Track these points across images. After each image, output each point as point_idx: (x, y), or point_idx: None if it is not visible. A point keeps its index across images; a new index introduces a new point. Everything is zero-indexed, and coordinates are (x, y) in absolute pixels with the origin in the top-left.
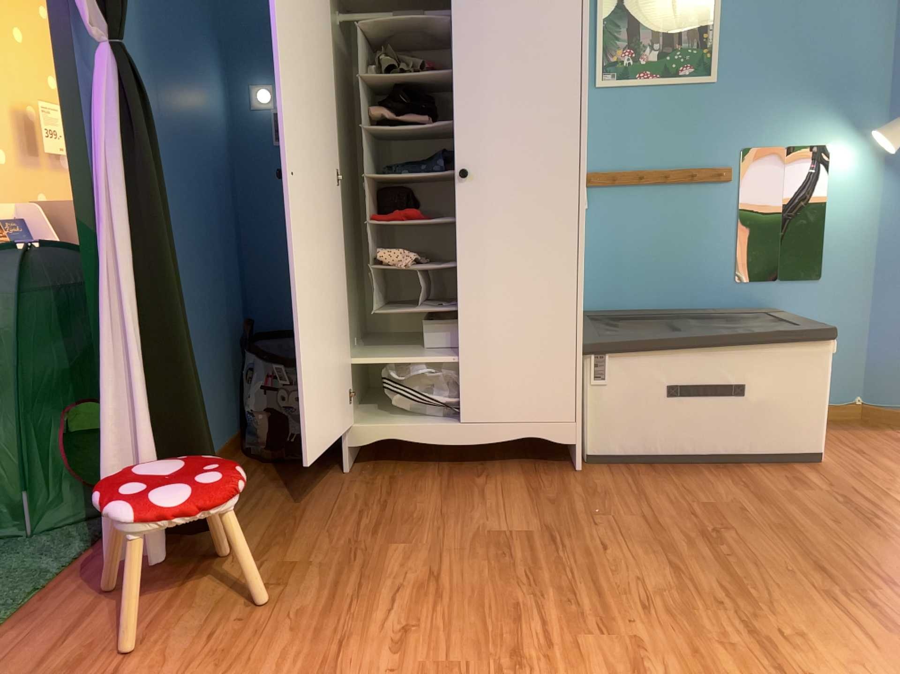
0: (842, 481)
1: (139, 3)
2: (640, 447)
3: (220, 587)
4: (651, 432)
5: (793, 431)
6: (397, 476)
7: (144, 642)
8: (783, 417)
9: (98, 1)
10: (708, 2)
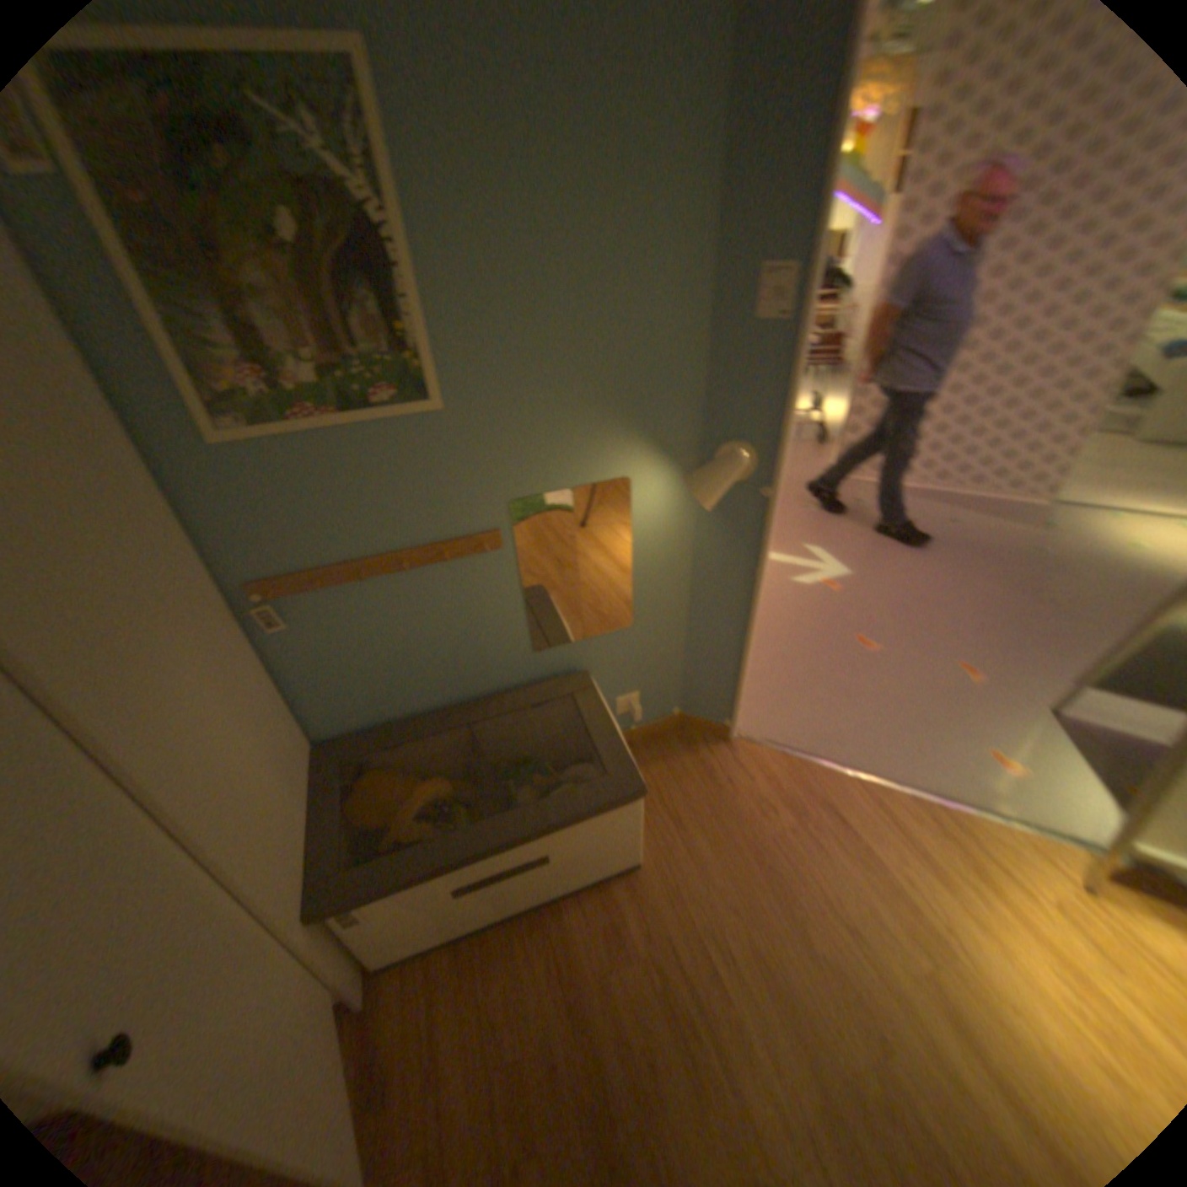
0: (657, 914)
1: None
2: (432, 943)
3: None
4: (442, 929)
5: (605, 862)
6: None
7: None
8: (593, 858)
9: None
10: (379, 252)
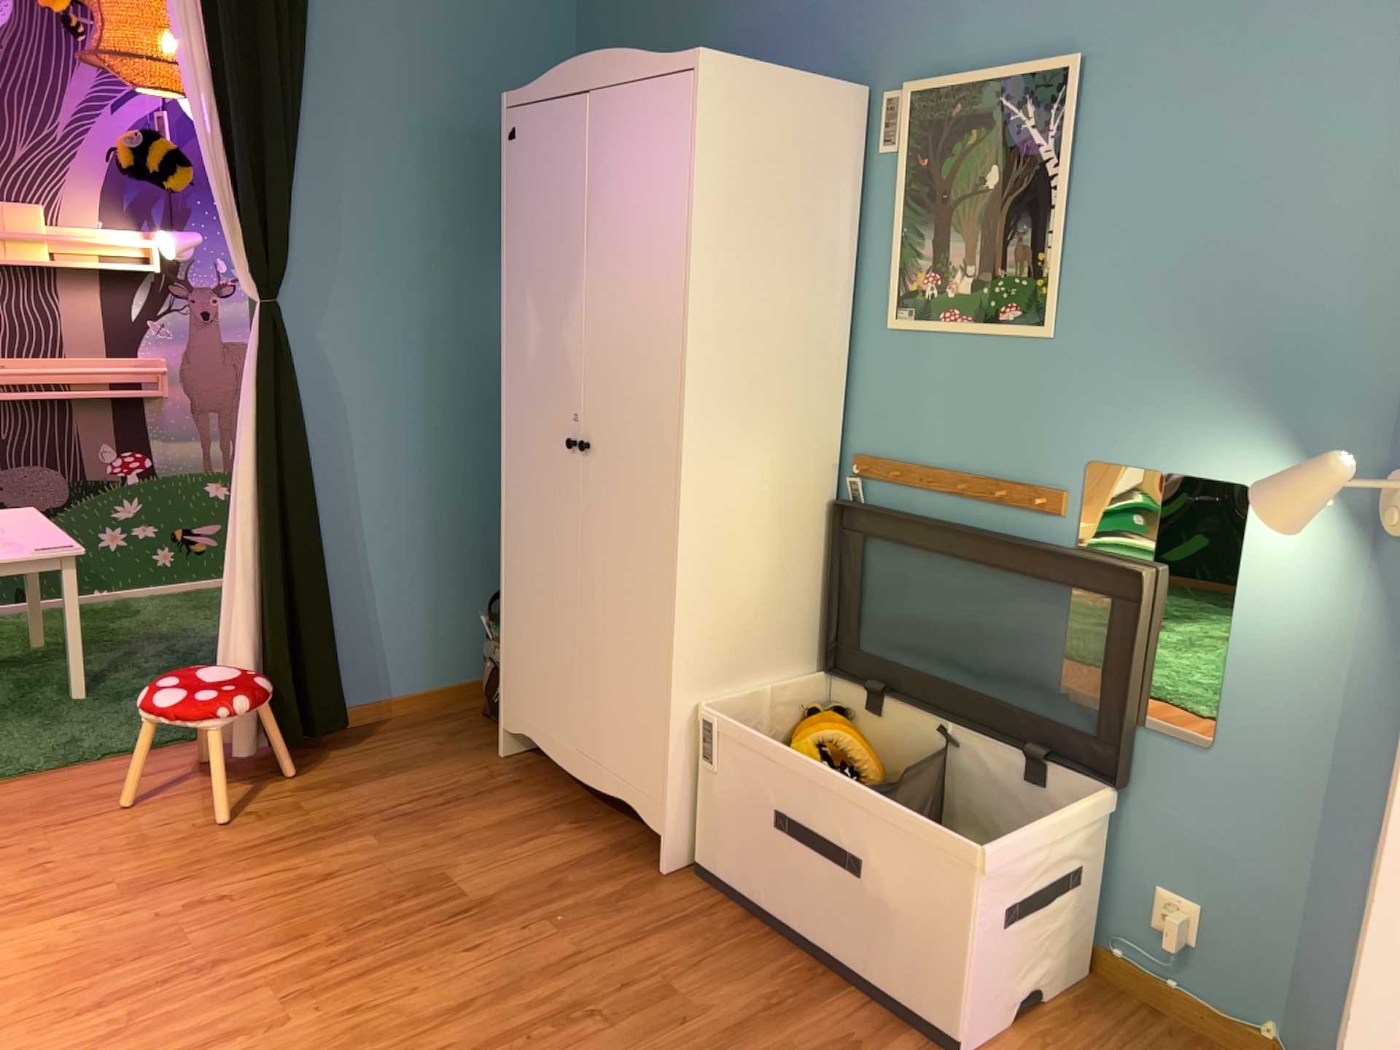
0: None
1: (376, 240)
2: (741, 883)
3: (237, 799)
4: (754, 870)
5: (919, 976)
6: (523, 783)
7: (142, 808)
8: (907, 944)
9: (249, 269)
10: (1047, 199)
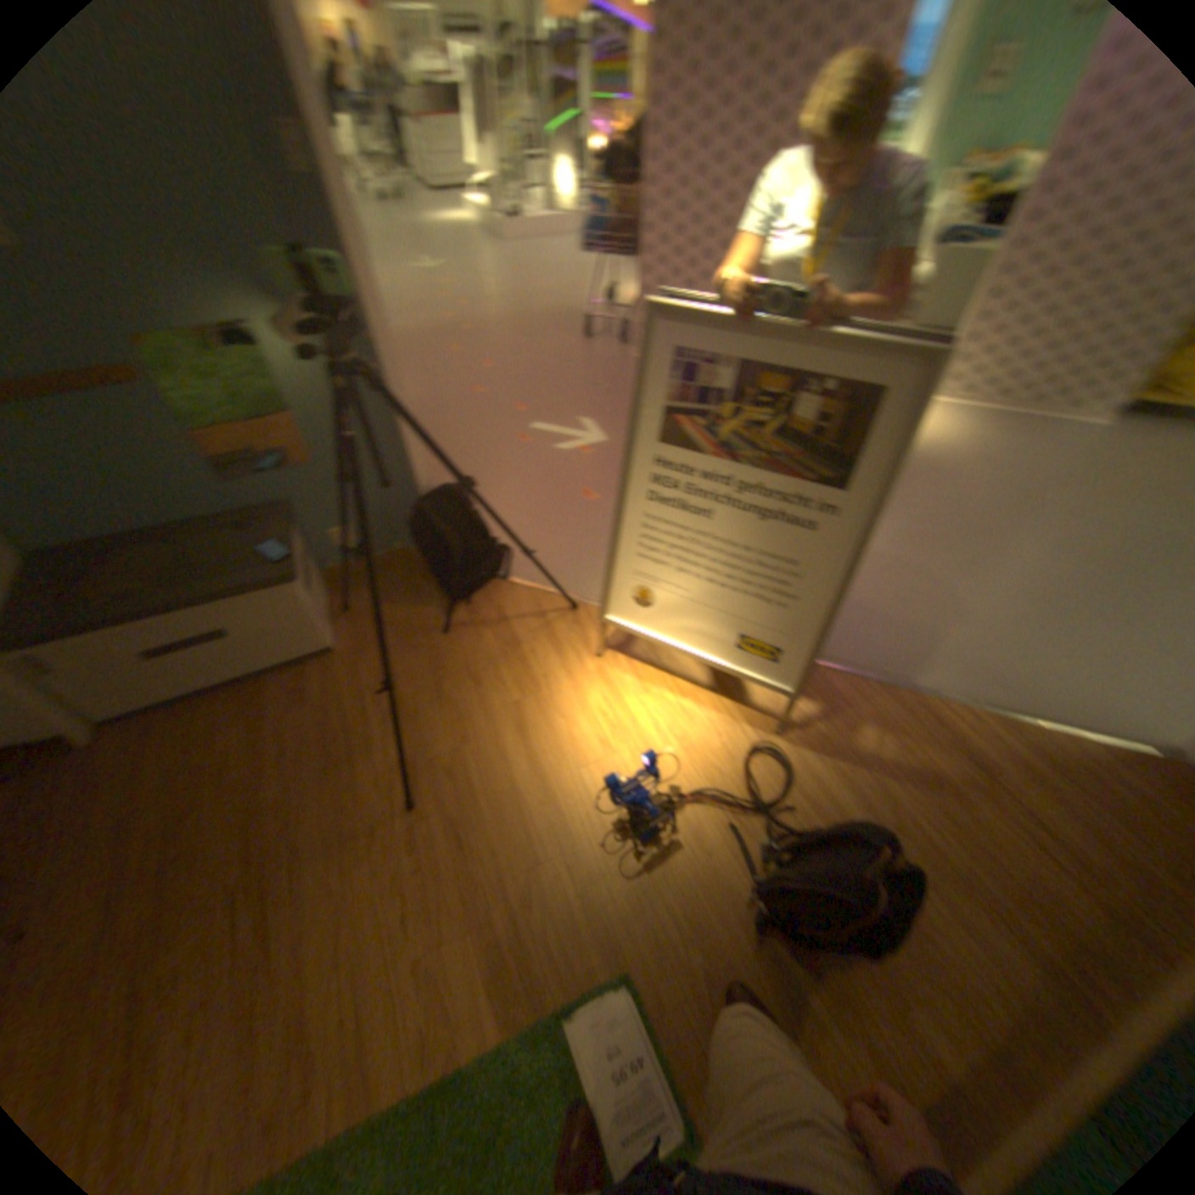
0: (334, 684)
1: None
2: (142, 706)
3: None
4: (145, 694)
5: (289, 648)
6: None
7: None
8: (273, 643)
9: None
10: None
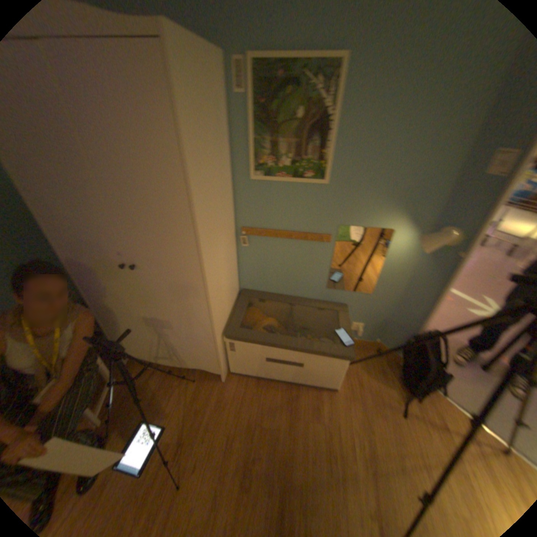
0: (338, 415)
1: None
2: (253, 375)
3: None
4: (258, 372)
5: (324, 383)
6: (143, 372)
7: None
8: (320, 378)
9: None
10: (327, 126)
